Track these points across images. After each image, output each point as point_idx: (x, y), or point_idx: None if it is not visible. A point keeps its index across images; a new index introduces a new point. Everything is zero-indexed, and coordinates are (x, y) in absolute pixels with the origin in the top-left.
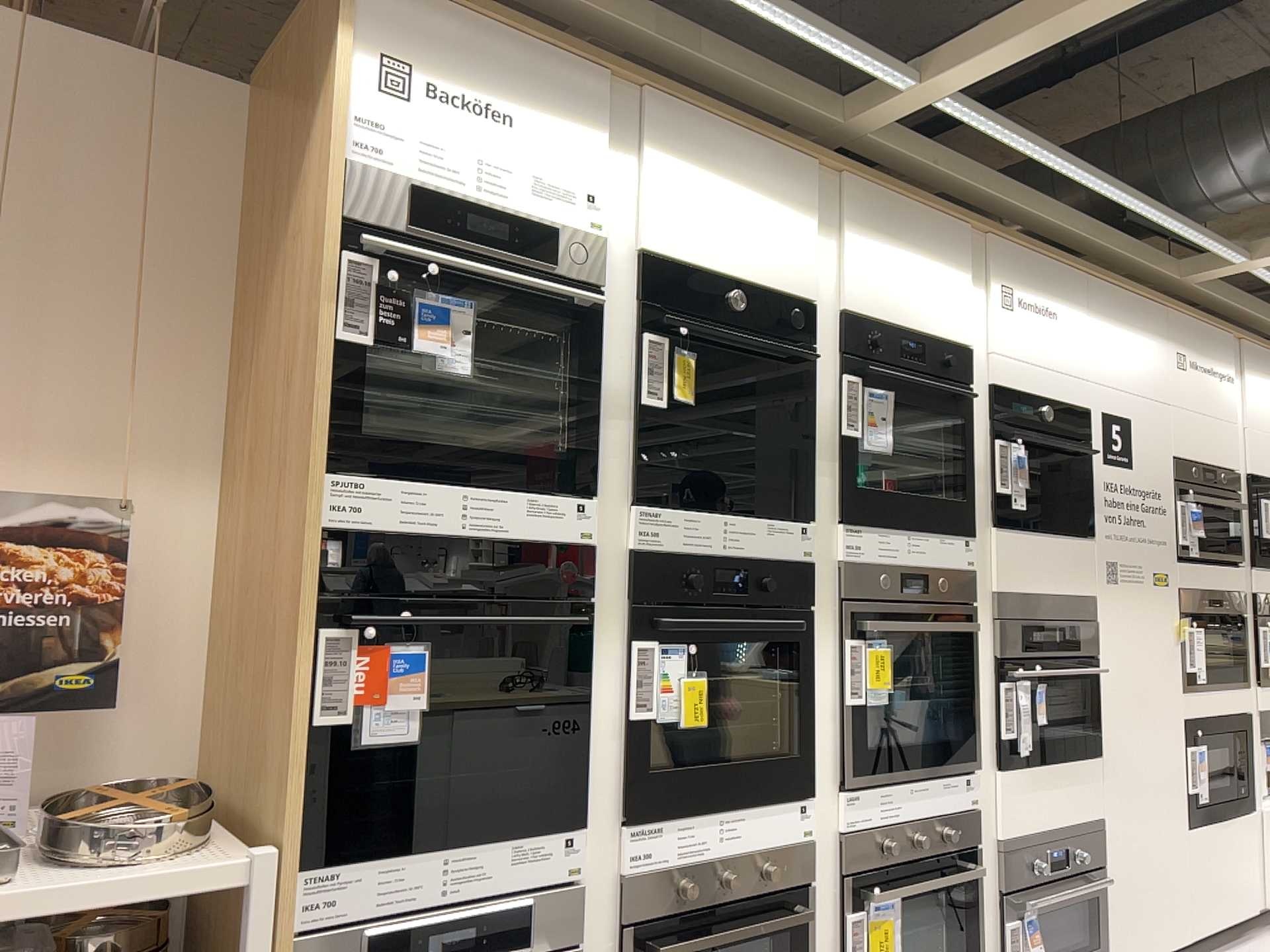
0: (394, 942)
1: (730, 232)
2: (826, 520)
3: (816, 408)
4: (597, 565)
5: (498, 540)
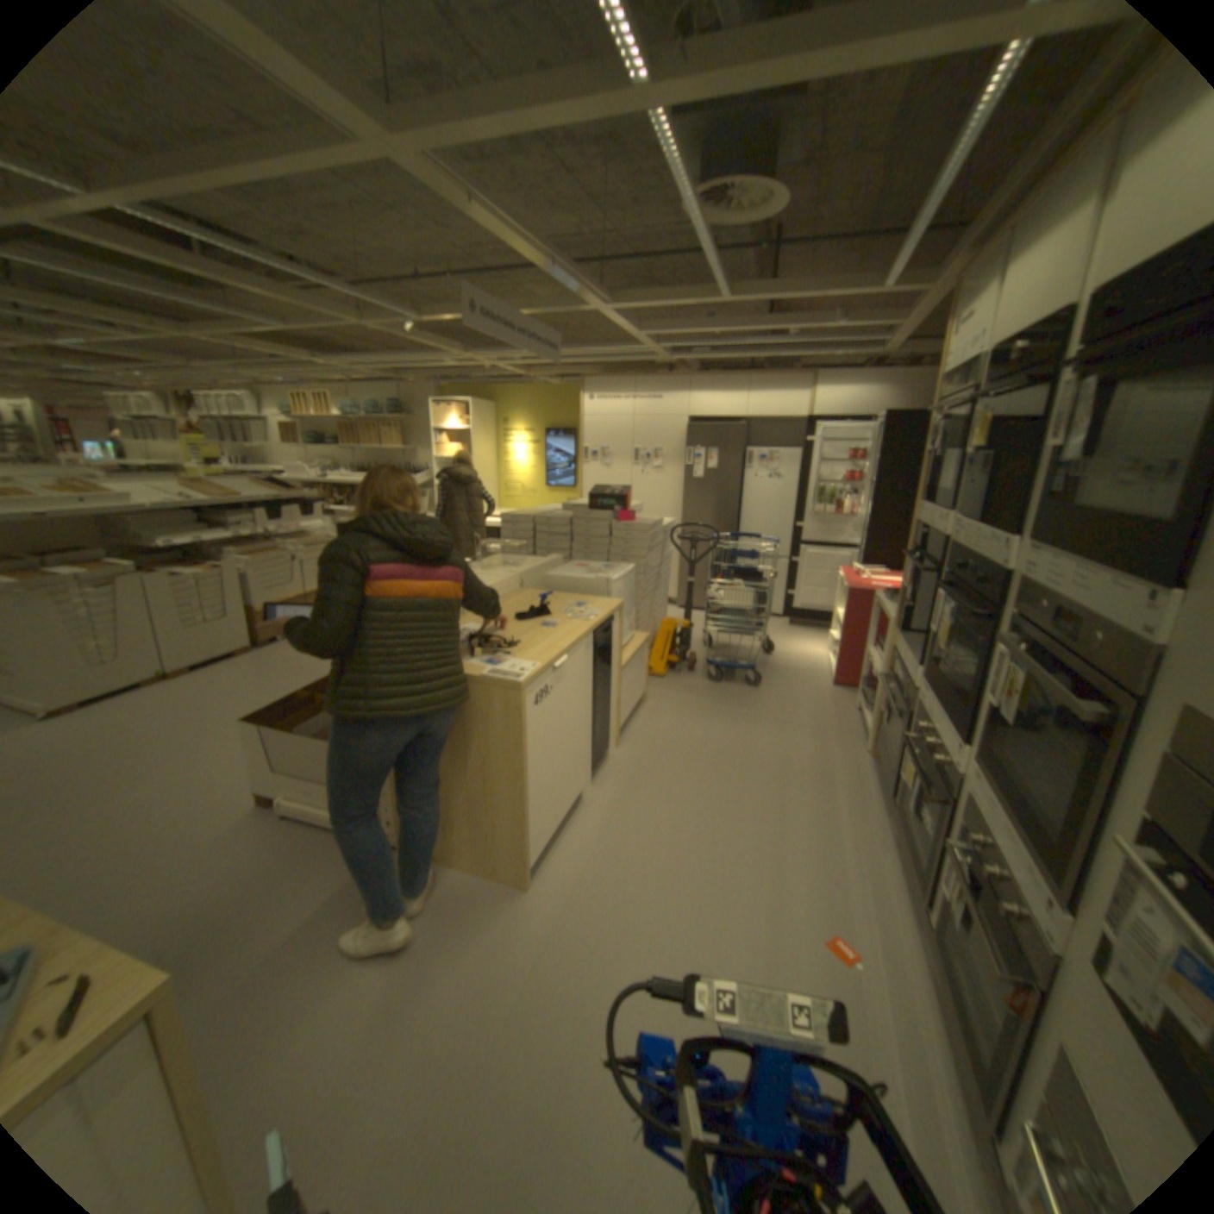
0: (898, 668)
1: (1025, 292)
2: (1031, 535)
3: (1050, 422)
4: (948, 548)
5: (935, 531)
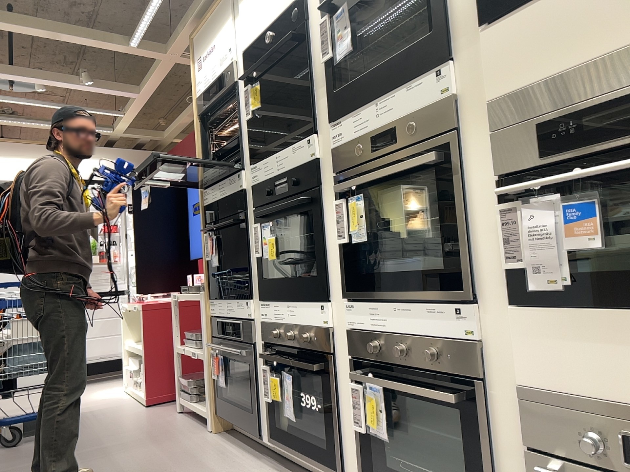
0: (221, 325)
1: (263, 6)
2: (325, 125)
3: (313, 58)
4: (246, 195)
5: (227, 196)
